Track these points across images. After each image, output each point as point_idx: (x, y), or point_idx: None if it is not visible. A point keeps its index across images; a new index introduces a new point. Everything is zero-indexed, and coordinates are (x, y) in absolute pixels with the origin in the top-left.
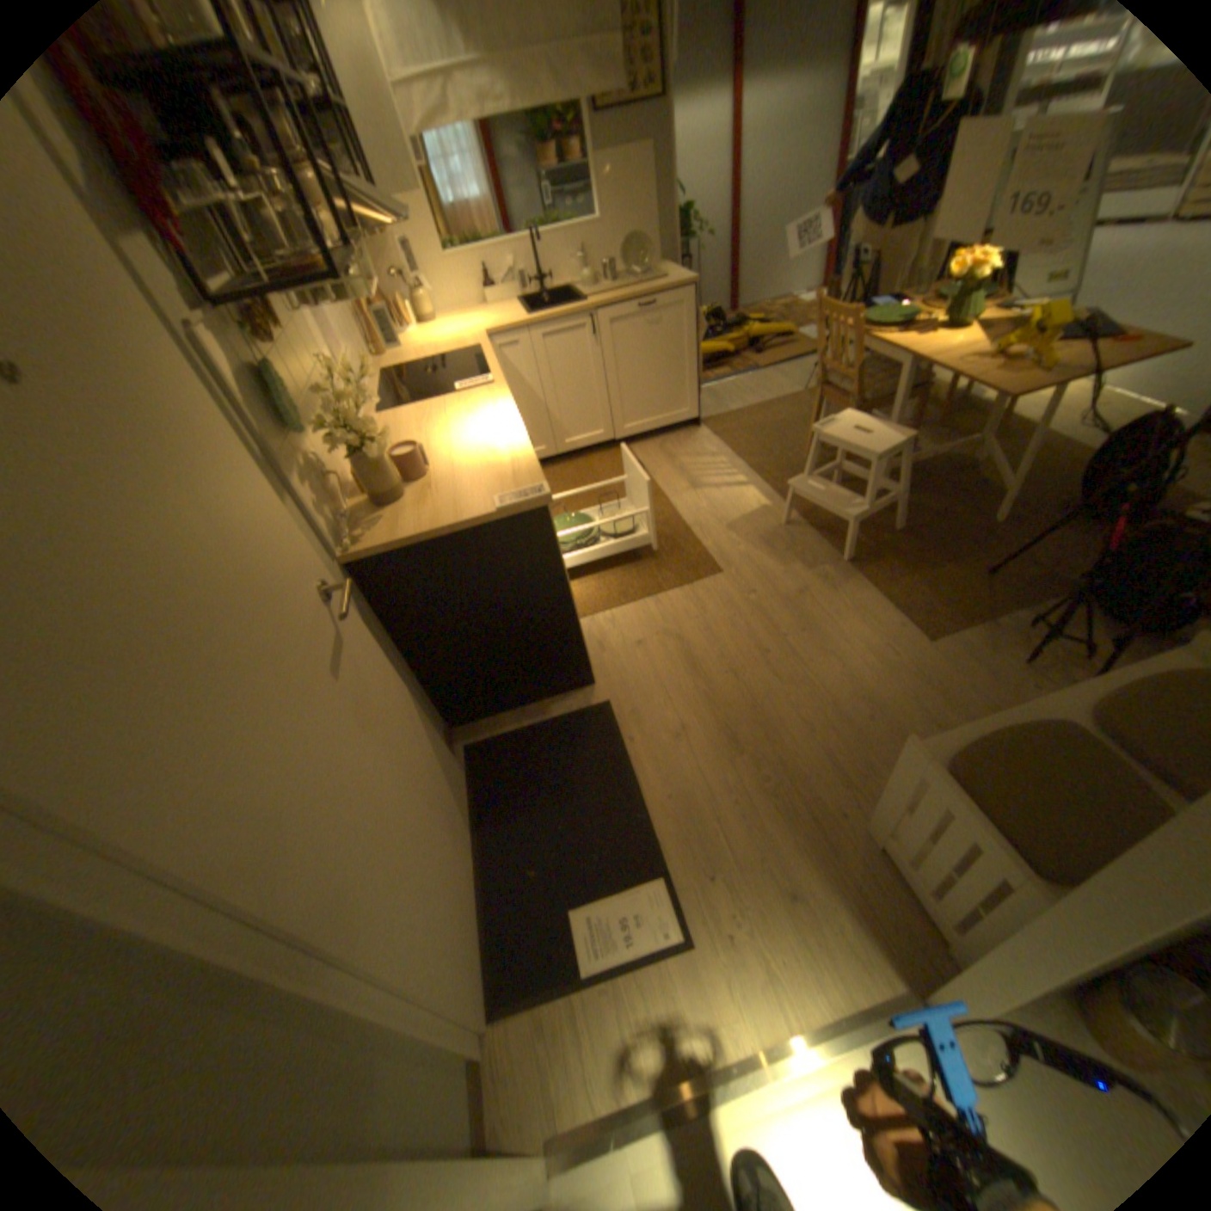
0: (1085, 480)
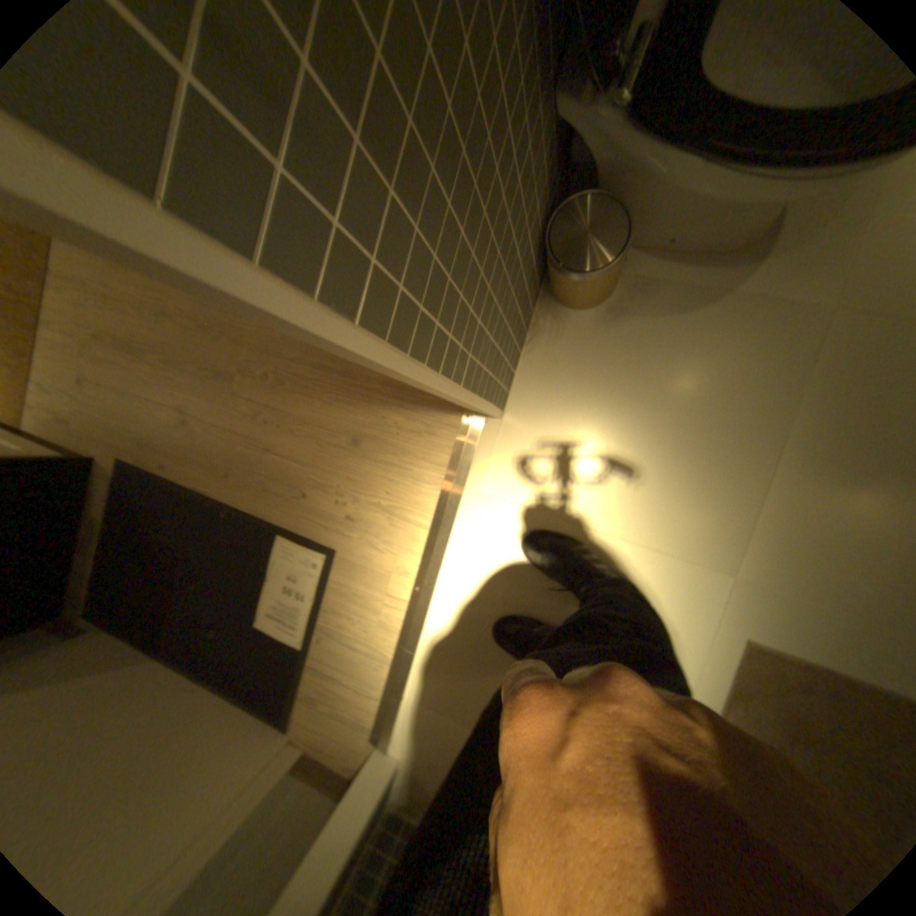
0: None
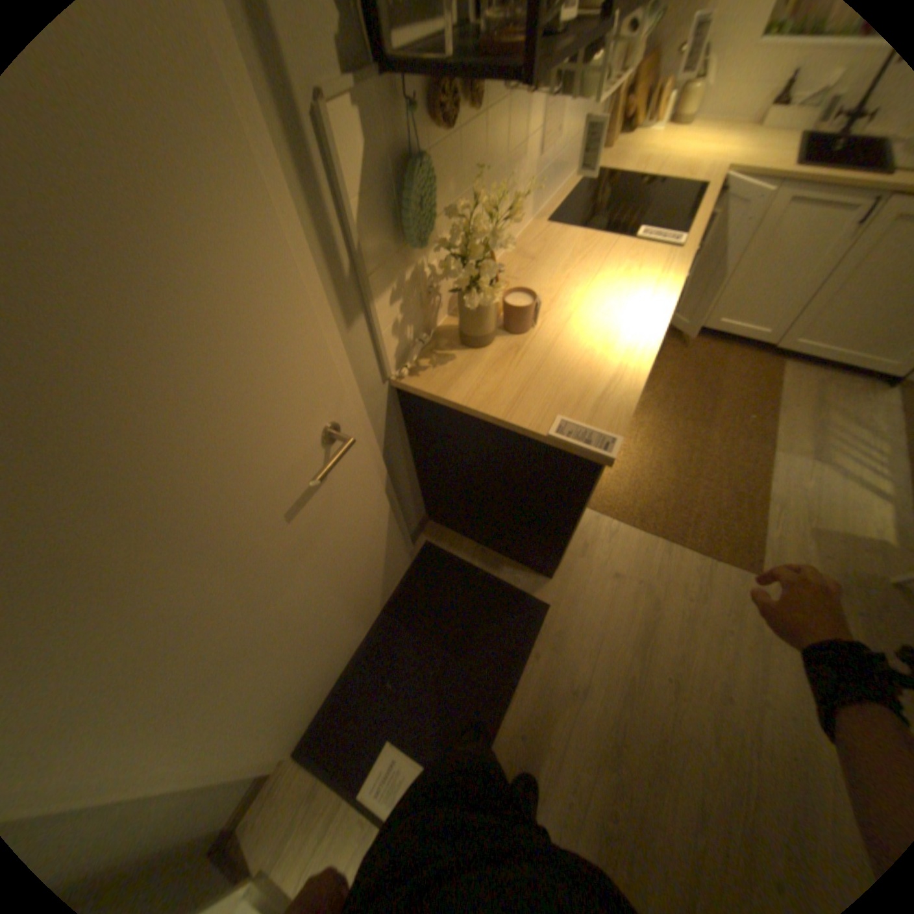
0: None
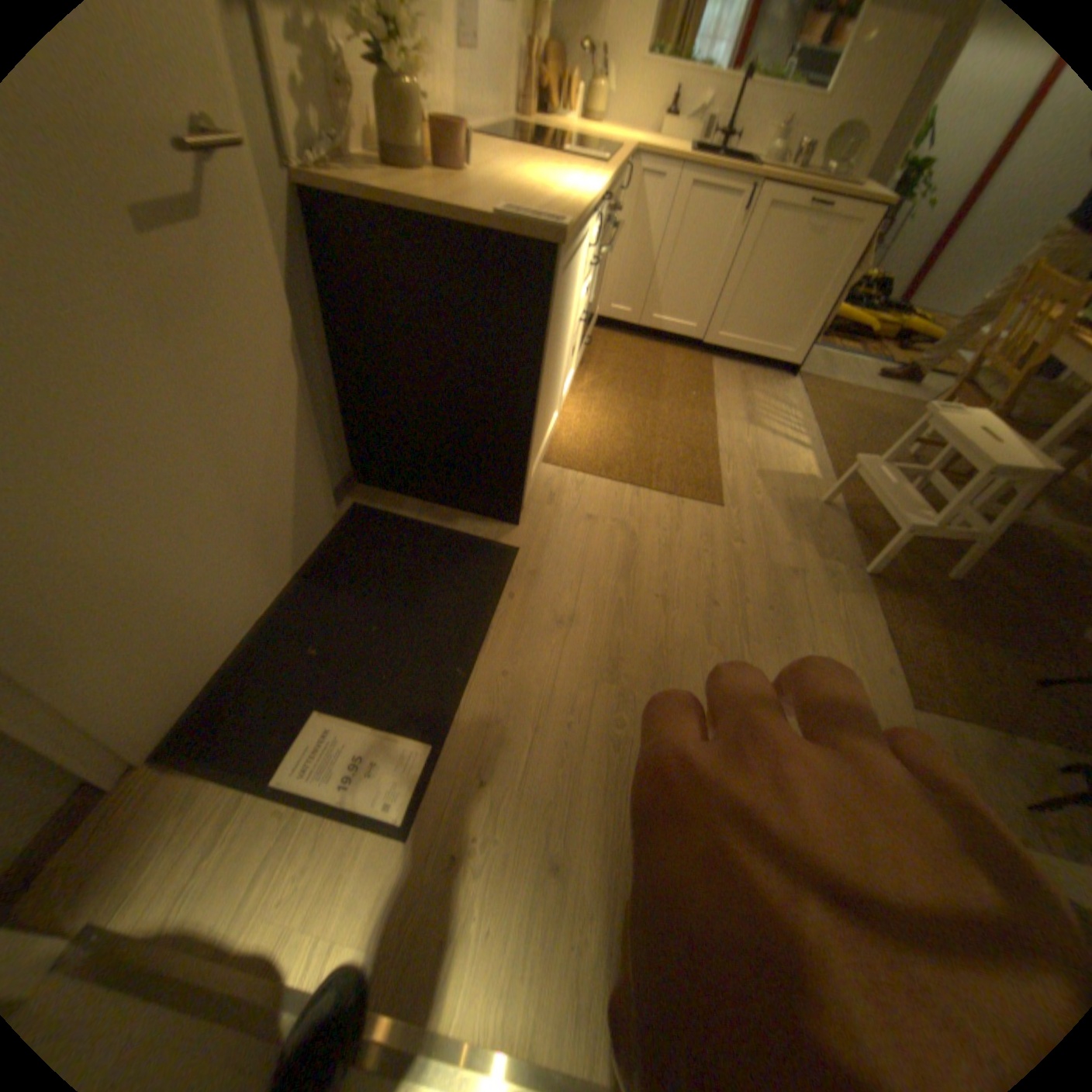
0: None
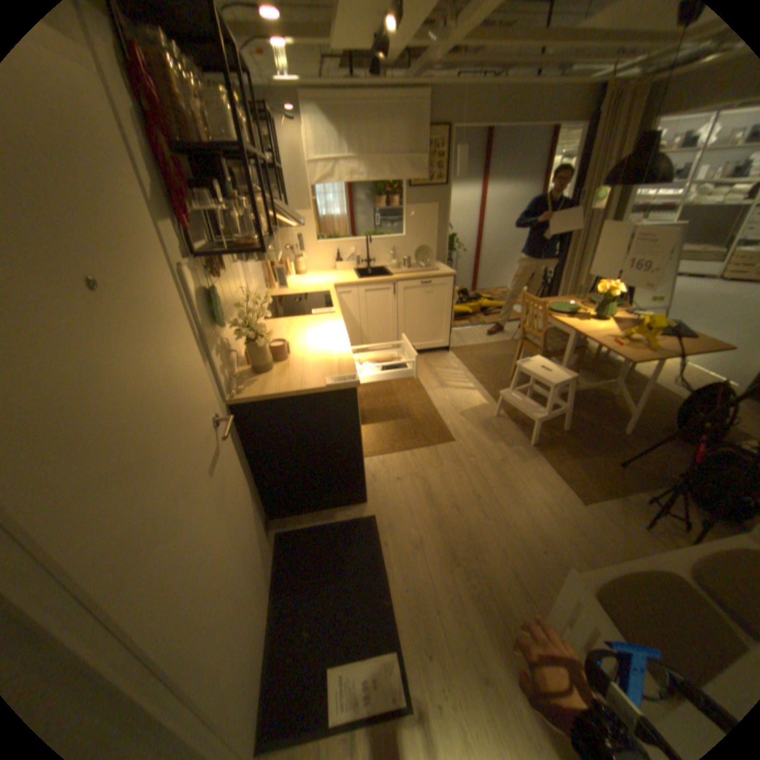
0: (679, 417)
